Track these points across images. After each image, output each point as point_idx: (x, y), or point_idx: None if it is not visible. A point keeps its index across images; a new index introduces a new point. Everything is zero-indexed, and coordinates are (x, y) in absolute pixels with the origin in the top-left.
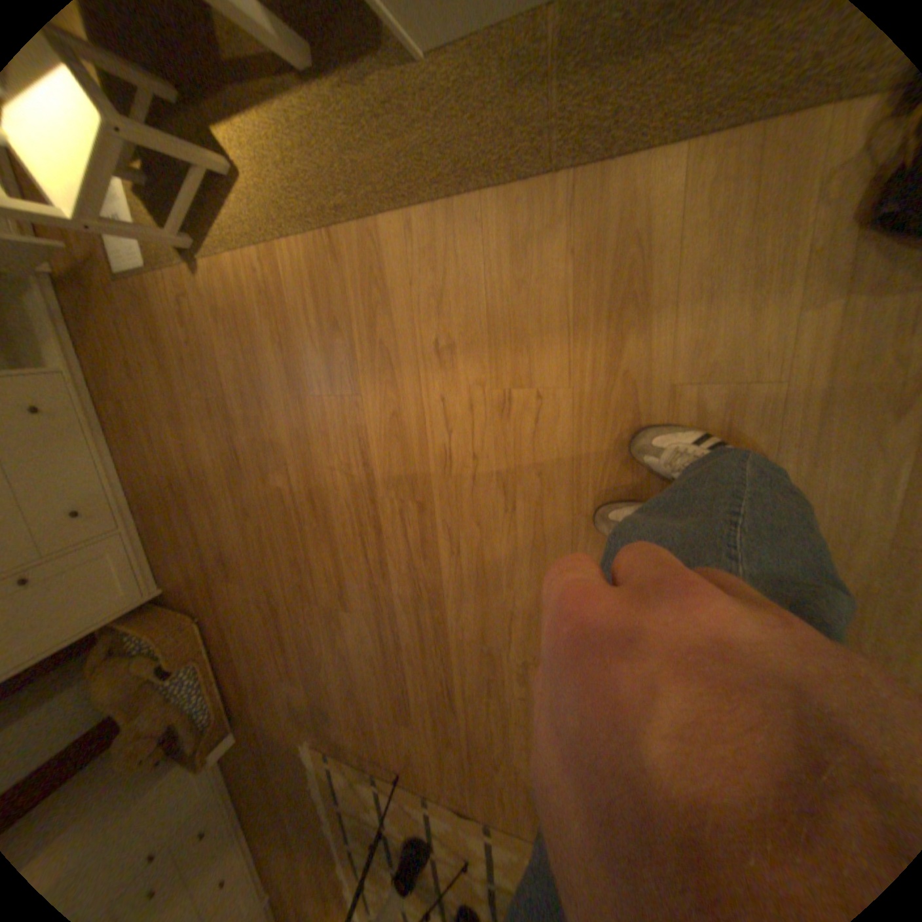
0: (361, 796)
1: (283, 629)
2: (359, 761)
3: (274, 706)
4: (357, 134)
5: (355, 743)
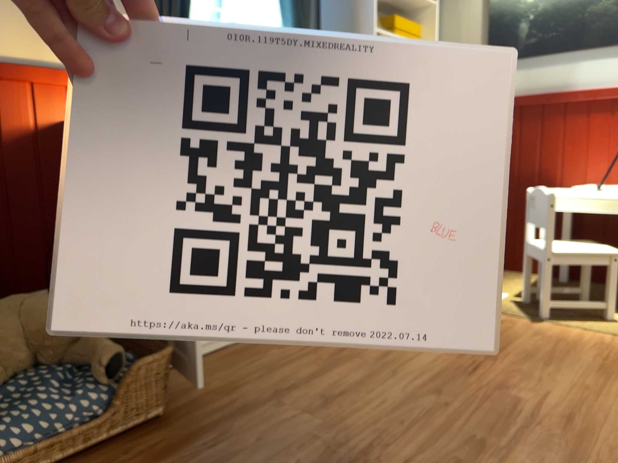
0: None
1: None
2: None
3: None
4: None
5: None
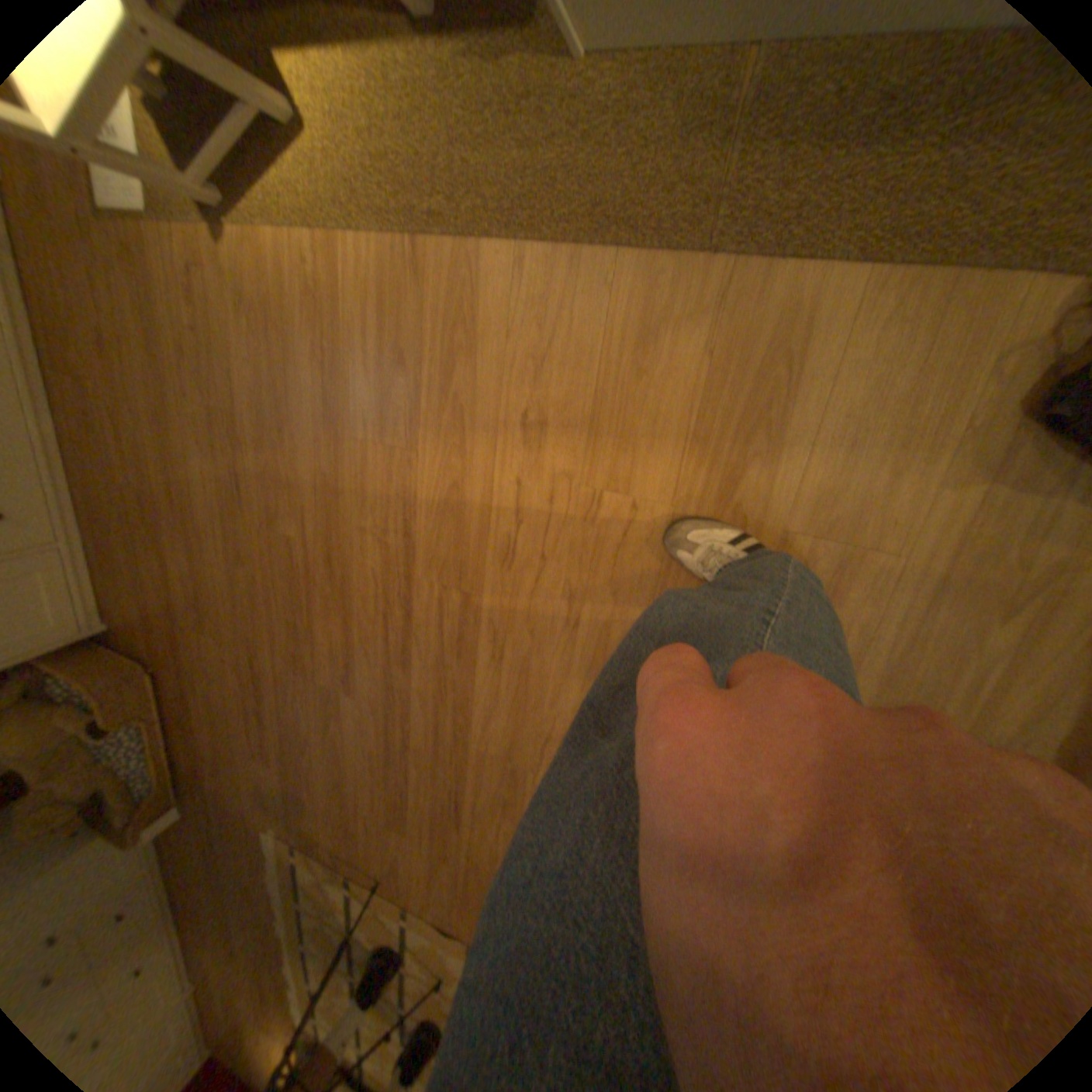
0: (328, 898)
1: (264, 701)
2: (333, 861)
3: (237, 785)
4: (478, 127)
5: (332, 841)
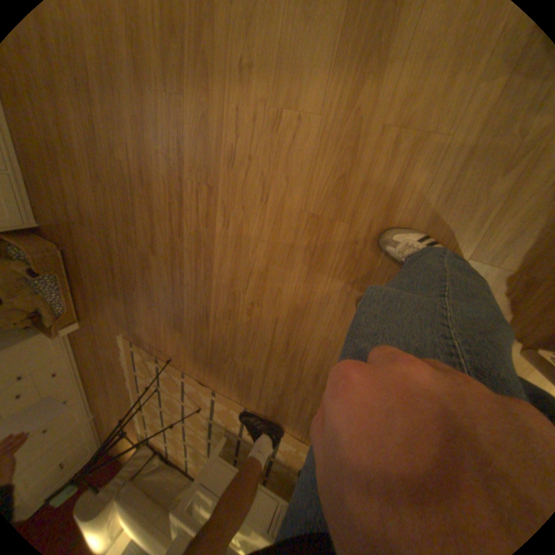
0: (148, 368)
1: (114, 262)
2: (150, 349)
3: (104, 310)
4: None
5: (149, 338)
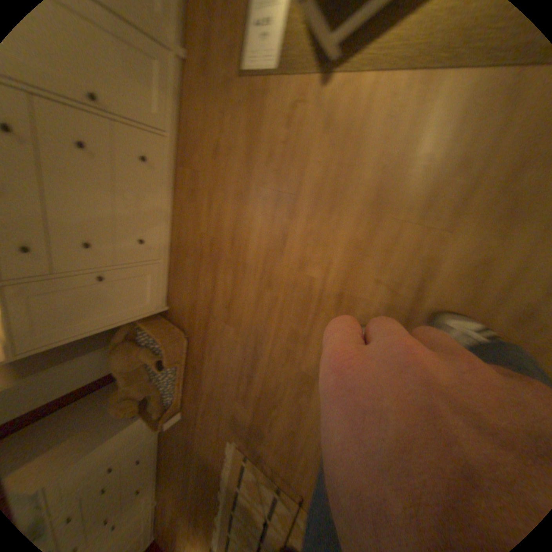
0: (263, 495)
1: (258, 371)
2: (274, 475)
3: (221, 412)
4: None
5: (277, 463)
